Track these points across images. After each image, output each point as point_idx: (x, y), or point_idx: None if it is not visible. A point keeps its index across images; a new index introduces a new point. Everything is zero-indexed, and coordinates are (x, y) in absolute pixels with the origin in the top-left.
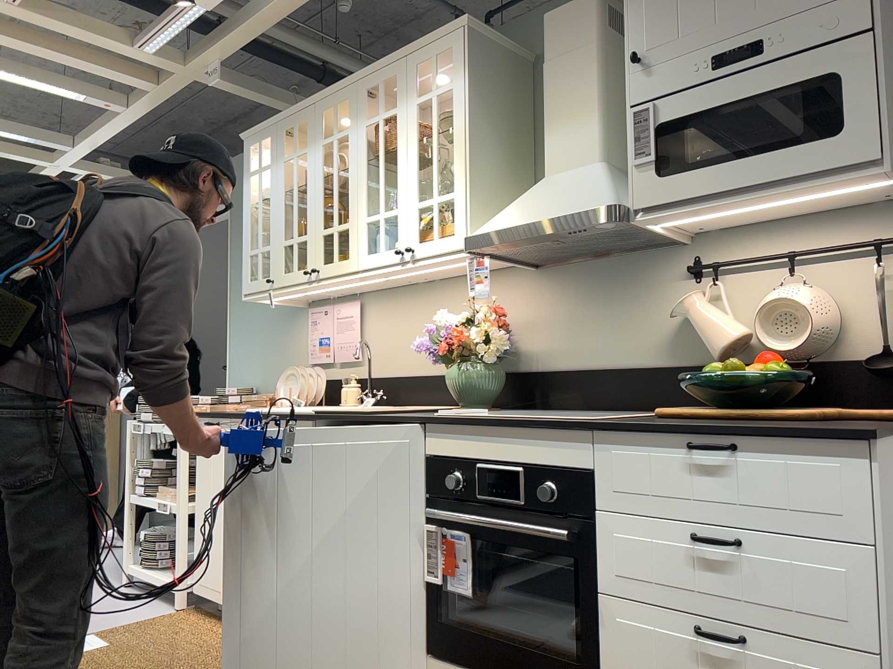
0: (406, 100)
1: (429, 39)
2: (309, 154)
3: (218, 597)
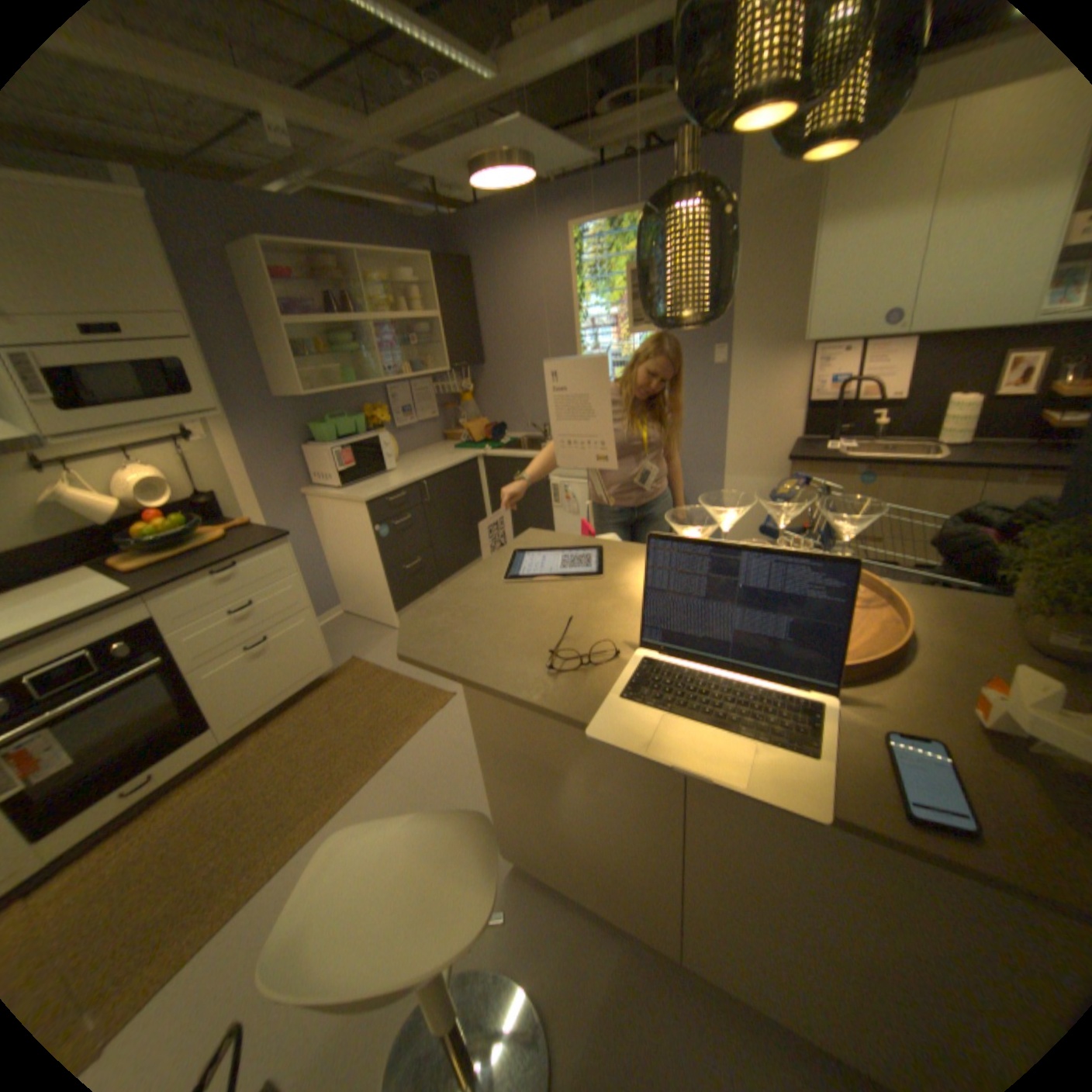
0: None
1: None
2: None
3: None
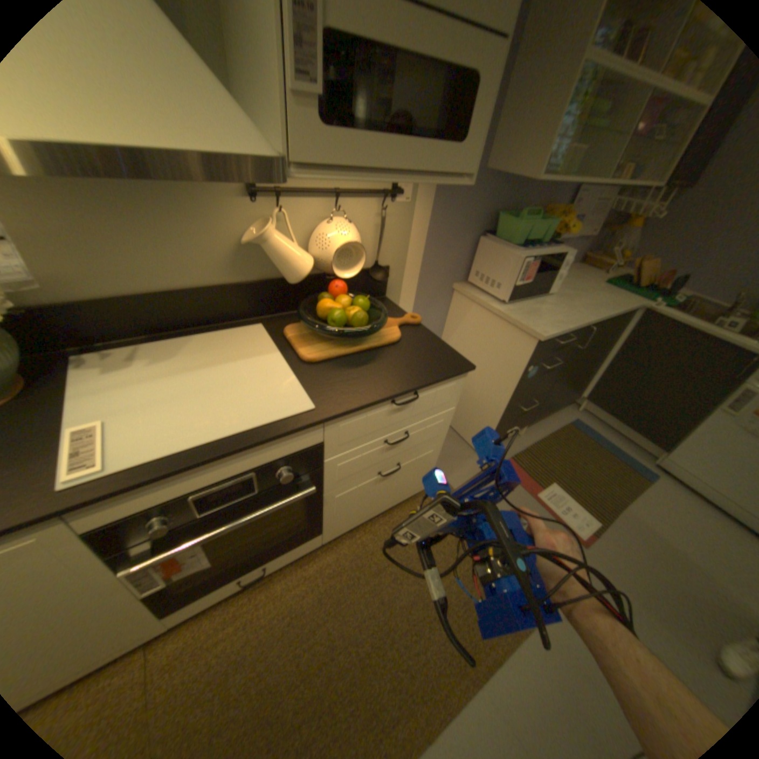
0: None
1: None
2: None
3: None
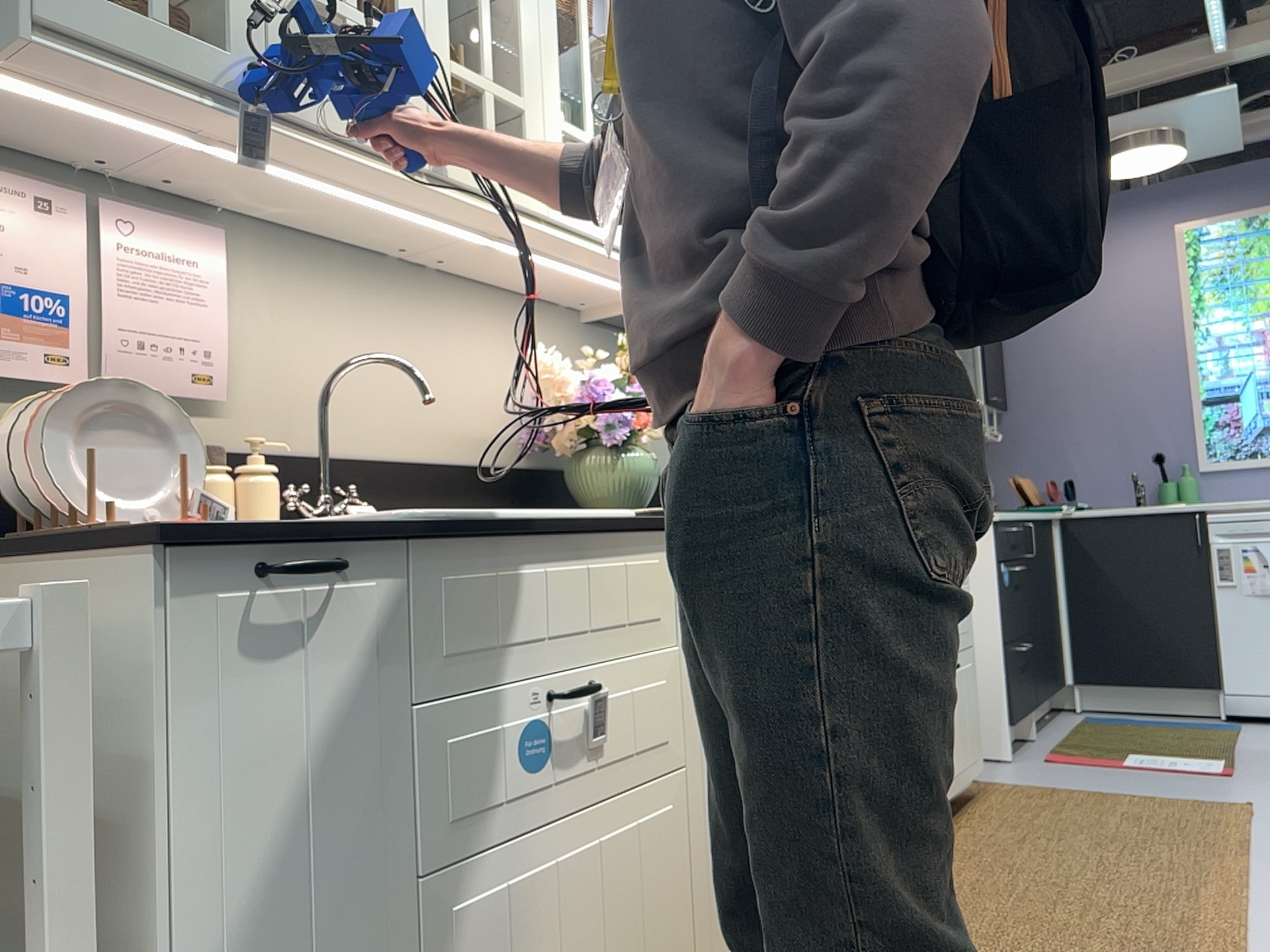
0: None
1: None
2: None
3: None
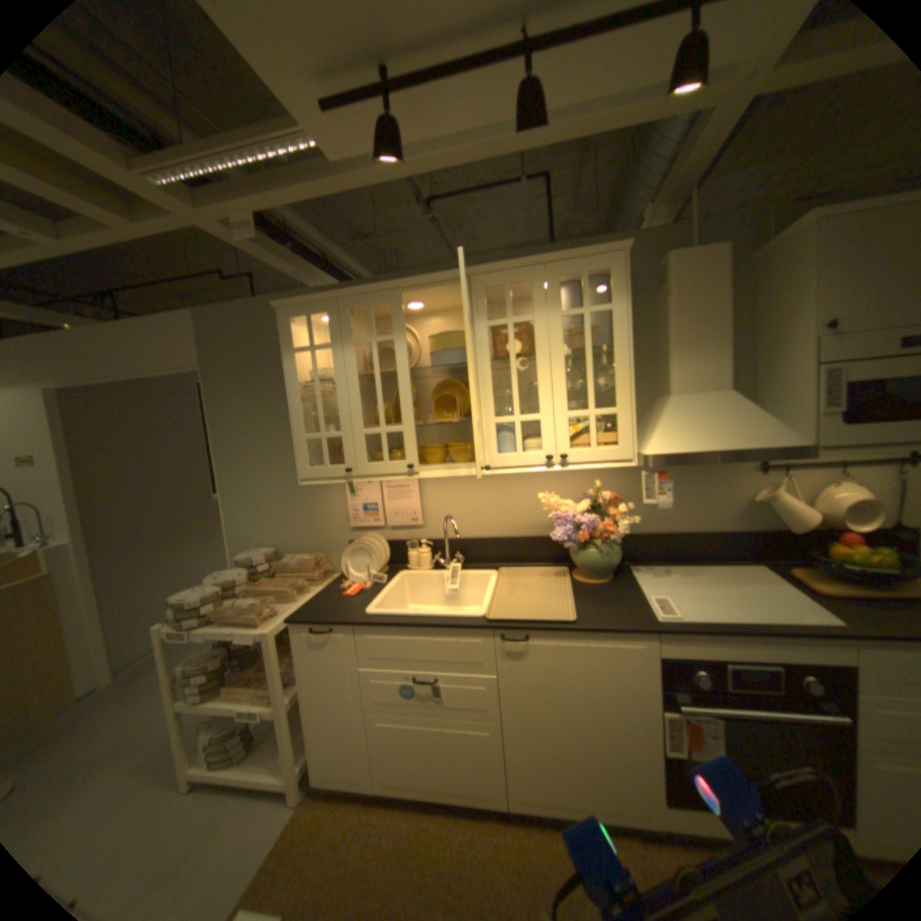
0: (547, 310)
1: (581, 253)
2: (398, 343)
3: (358, 792)
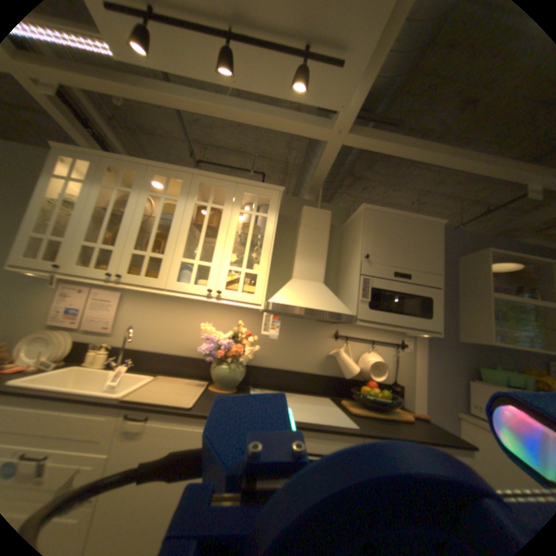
0: (231, 206)
1: (256, 184)
2: (132, 194)
3: None
